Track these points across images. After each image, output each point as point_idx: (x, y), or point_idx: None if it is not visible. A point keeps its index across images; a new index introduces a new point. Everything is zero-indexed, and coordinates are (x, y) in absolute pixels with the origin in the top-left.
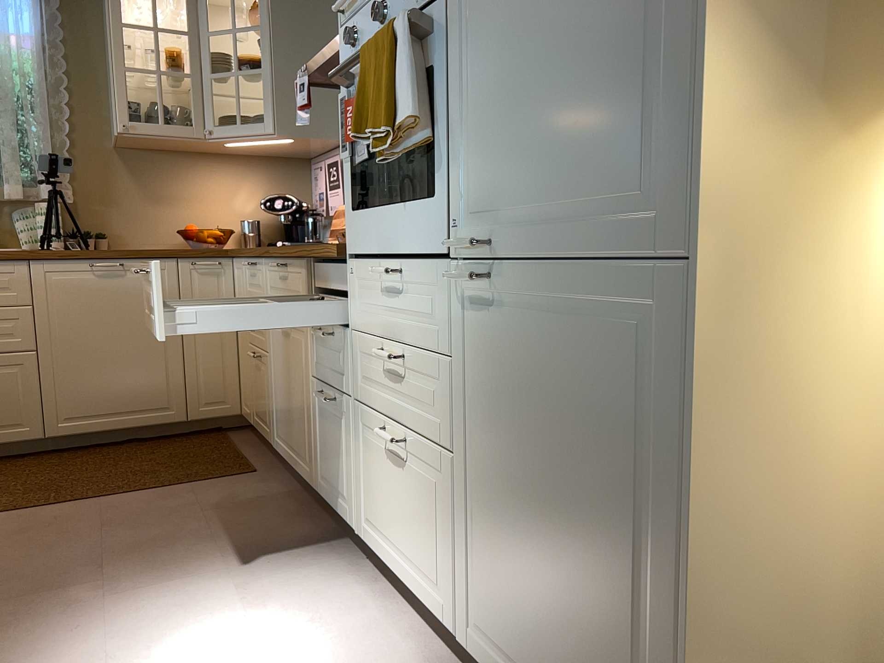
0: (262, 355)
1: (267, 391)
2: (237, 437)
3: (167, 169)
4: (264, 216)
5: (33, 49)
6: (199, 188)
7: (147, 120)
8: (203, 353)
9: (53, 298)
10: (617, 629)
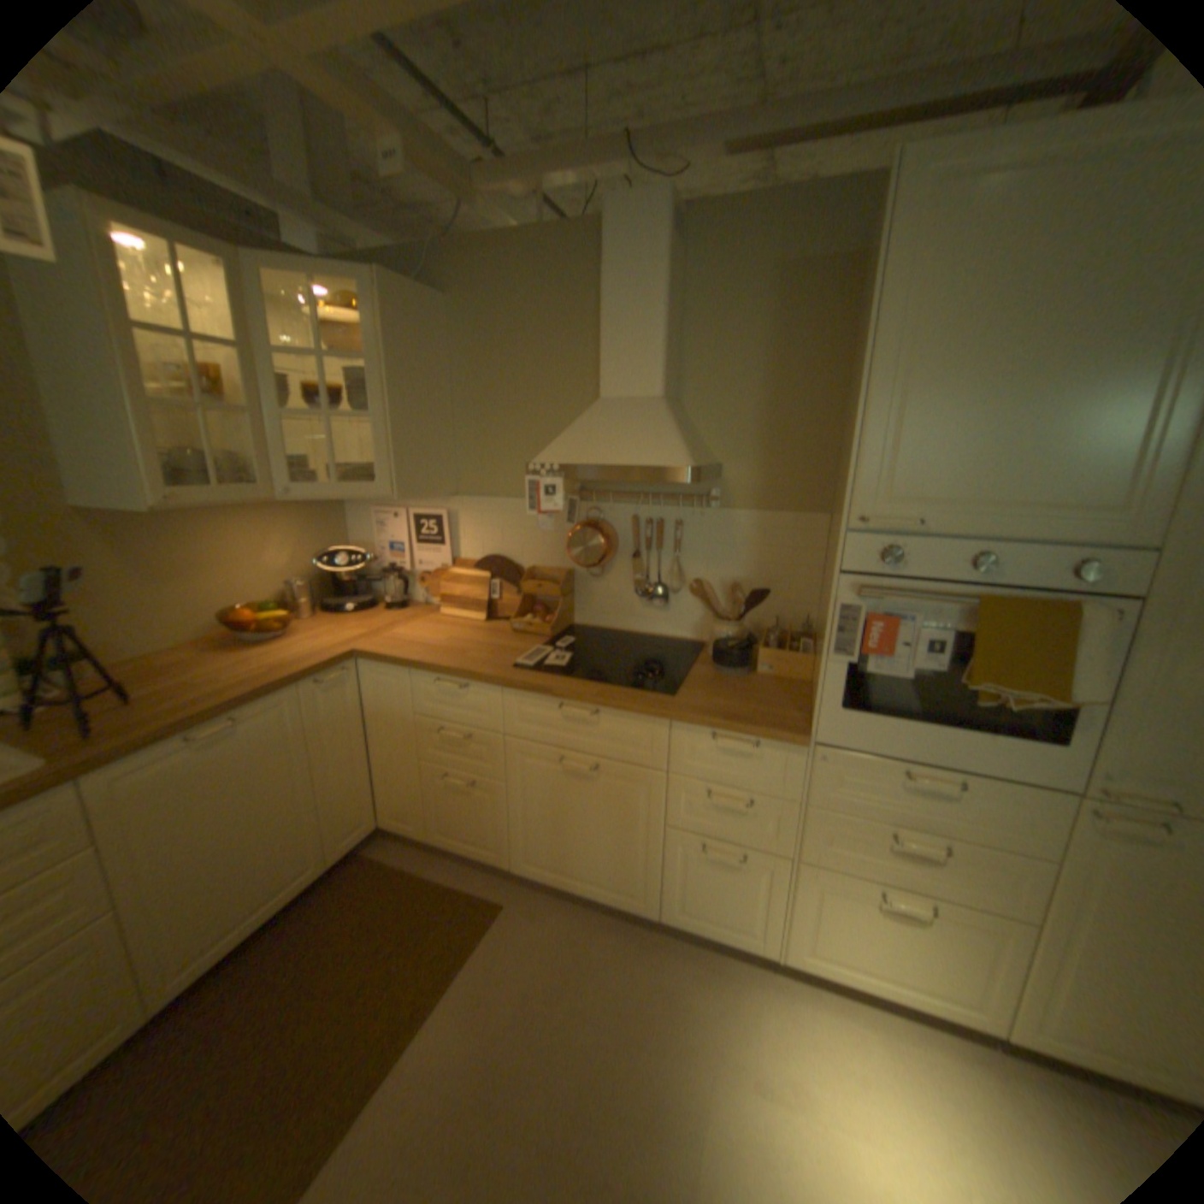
0: (478, 783)
1: (493, 820)
2: (388, 860)
3: (165, 531)
4: (300, 570)
5: None
6: (215, 551)
7: (174, 478)
8: (335, 785)
9: (129, 819)
10: None
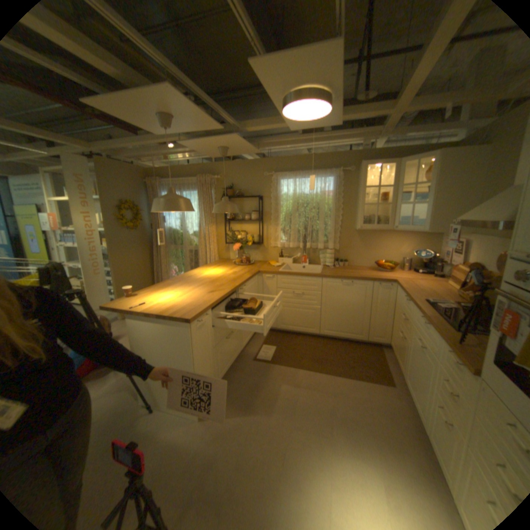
0: (406, 339)
1: (406, 356)
2: (387, 355)
3: (374, 236)
4: (414, 255)
5: (332, 196)
6: (386, 243)
7: (369, 222)
8: (378, 318)
9: (328, 290)
10: None
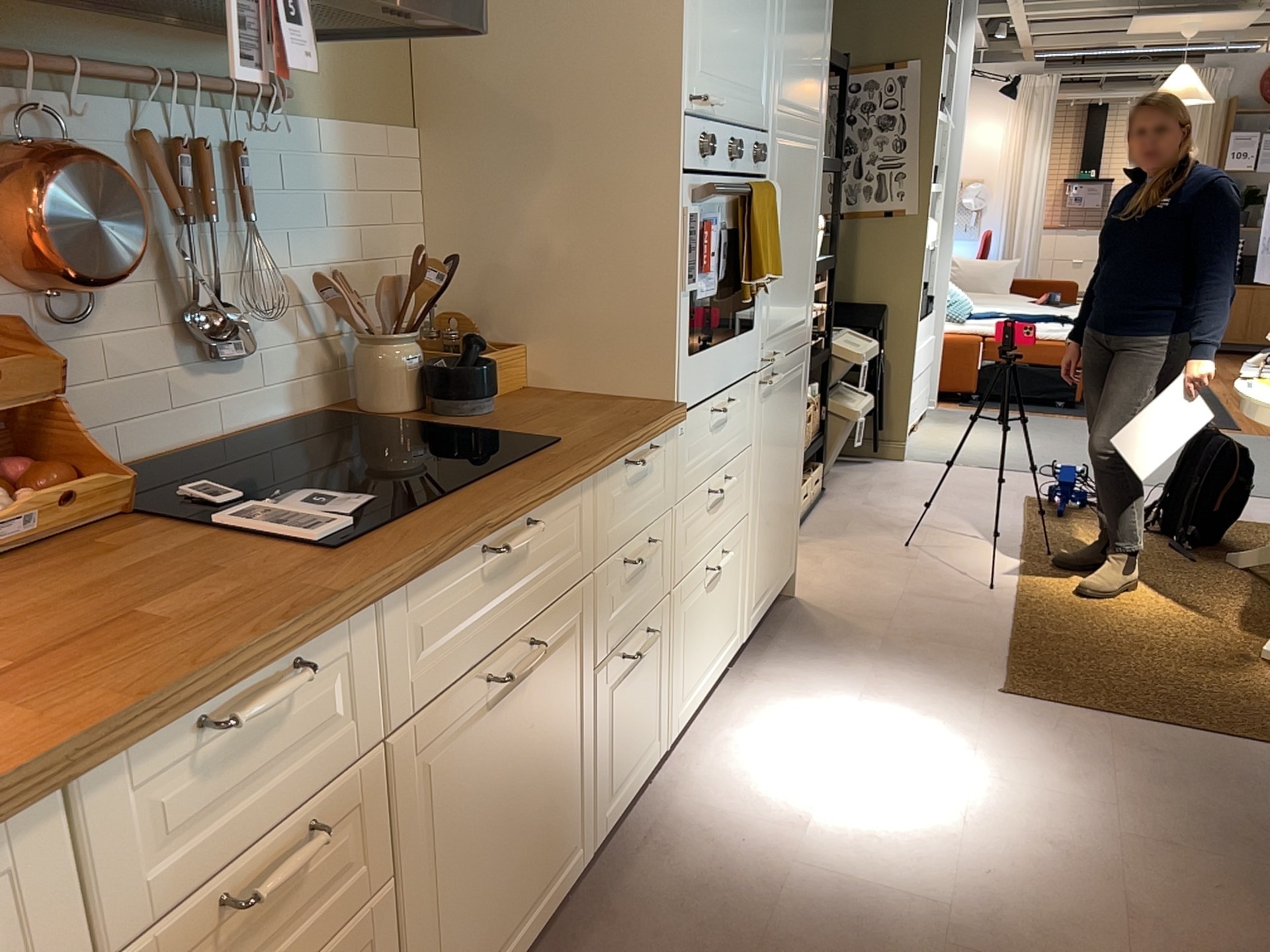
0: None
1: None
2: None
3: None
4: None
5: None
6: None
7: None
8: None
9: None
10: (790, 505)
